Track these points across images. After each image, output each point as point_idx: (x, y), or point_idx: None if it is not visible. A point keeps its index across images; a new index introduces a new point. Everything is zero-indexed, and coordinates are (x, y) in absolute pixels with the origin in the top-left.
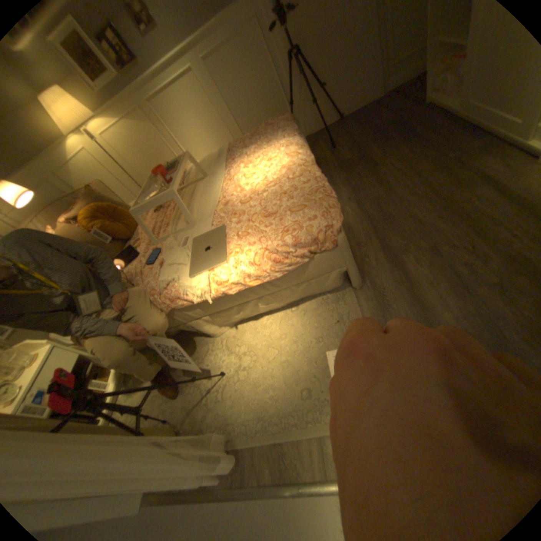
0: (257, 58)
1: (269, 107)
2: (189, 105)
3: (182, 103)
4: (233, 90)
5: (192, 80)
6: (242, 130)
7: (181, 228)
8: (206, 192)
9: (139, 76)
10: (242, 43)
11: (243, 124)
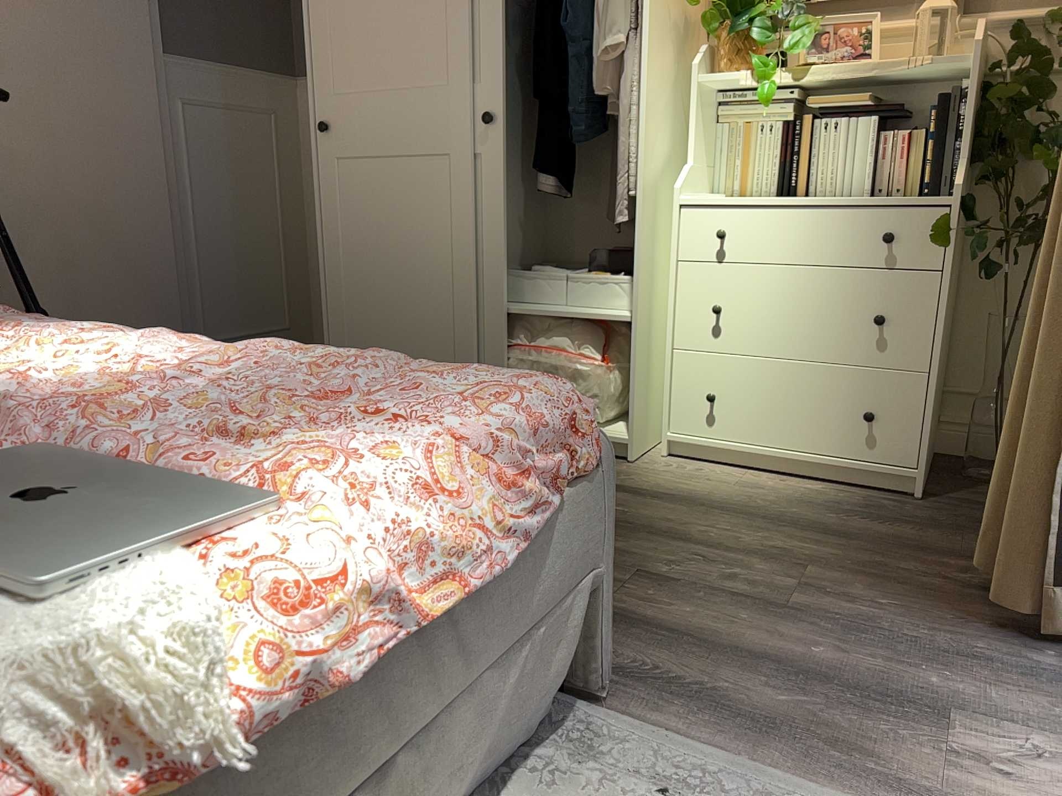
0: None
1: None
2: None
3: None
4: None
5: None
6: None
7: None
8: None
9: None
10: None
11: None
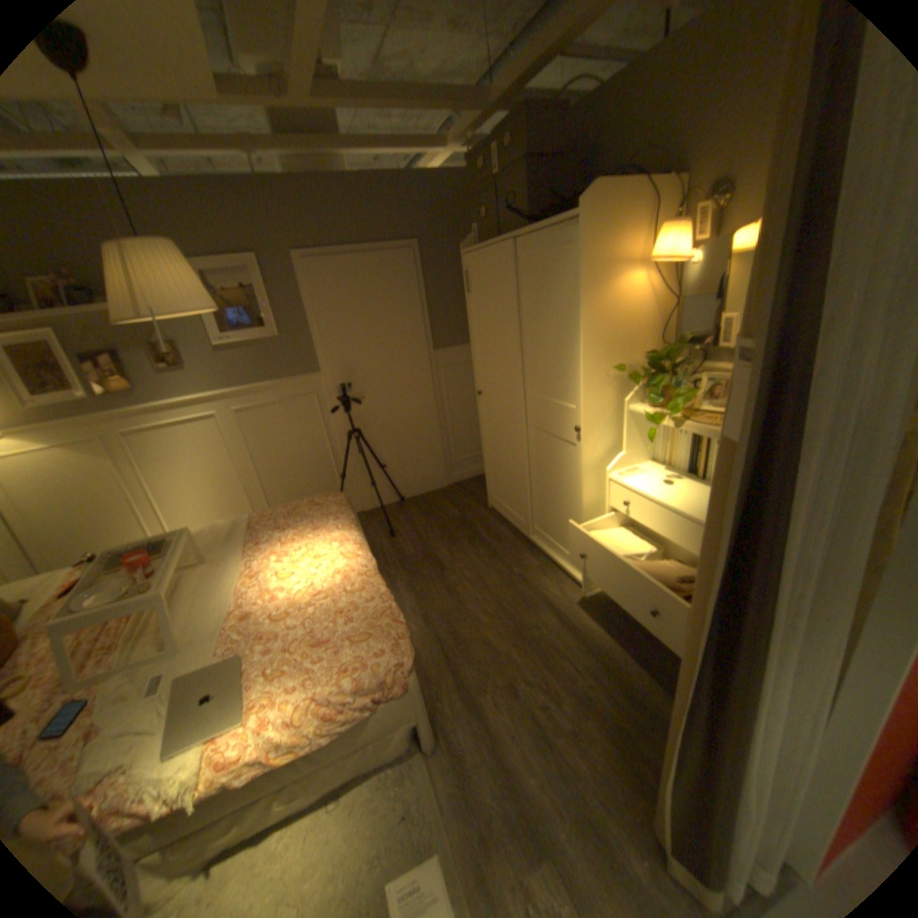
0: (309, 428)
1: (313, 476)
2: (195, 454)
3: (184, 449)
4: (268, 450)
5: (211, 429)
6: (268, 494)
7: (143, 660)
8: (205, 594)
9: (128, 409)
10: (294, 411)
11: (271, 487)
